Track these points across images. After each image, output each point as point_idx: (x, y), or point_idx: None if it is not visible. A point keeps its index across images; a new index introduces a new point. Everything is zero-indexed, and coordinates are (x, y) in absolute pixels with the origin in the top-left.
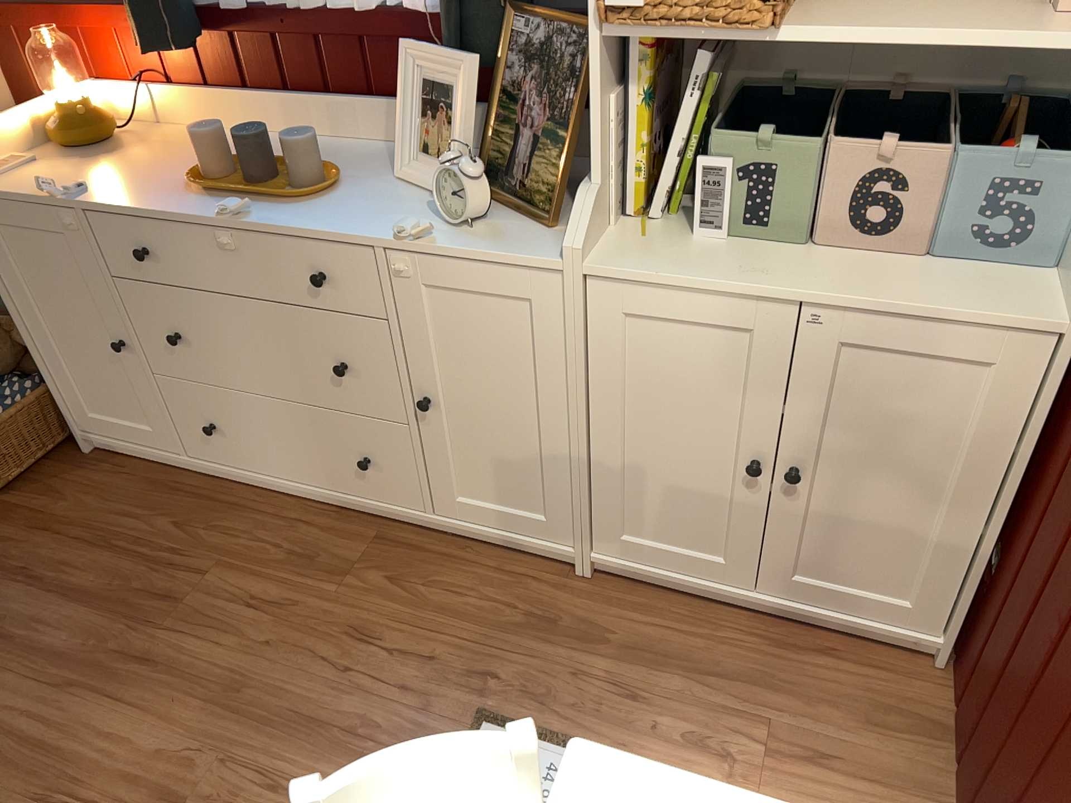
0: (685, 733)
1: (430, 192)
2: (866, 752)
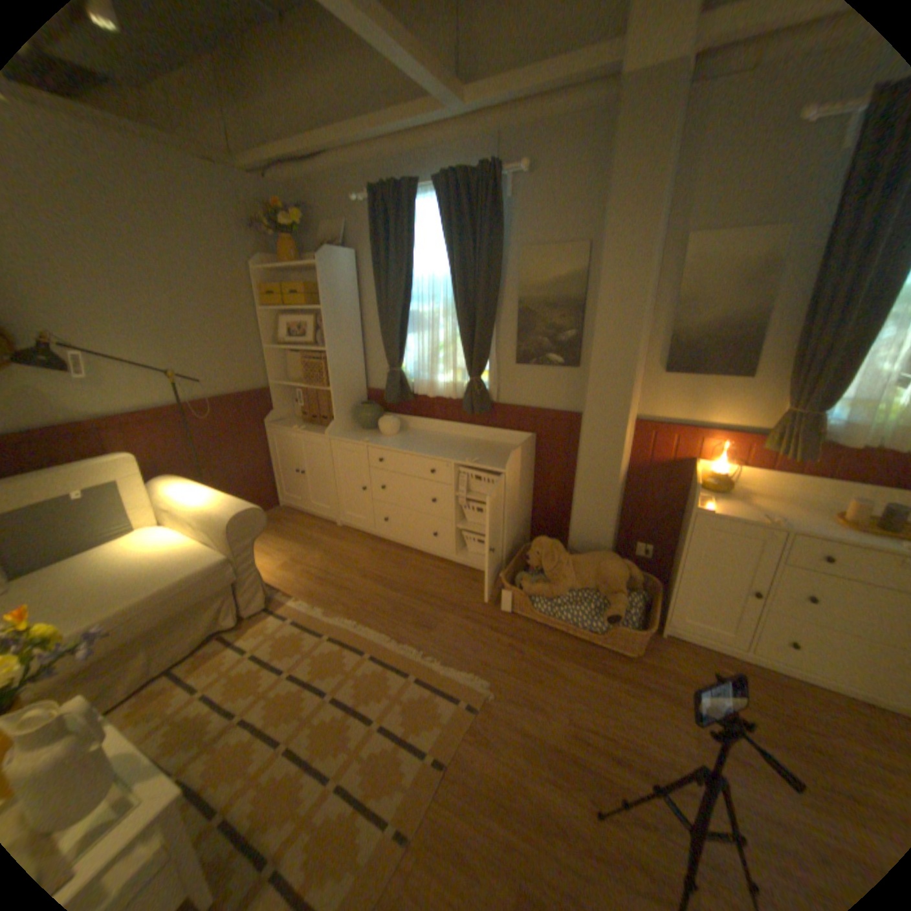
0: None
1: None
2: None
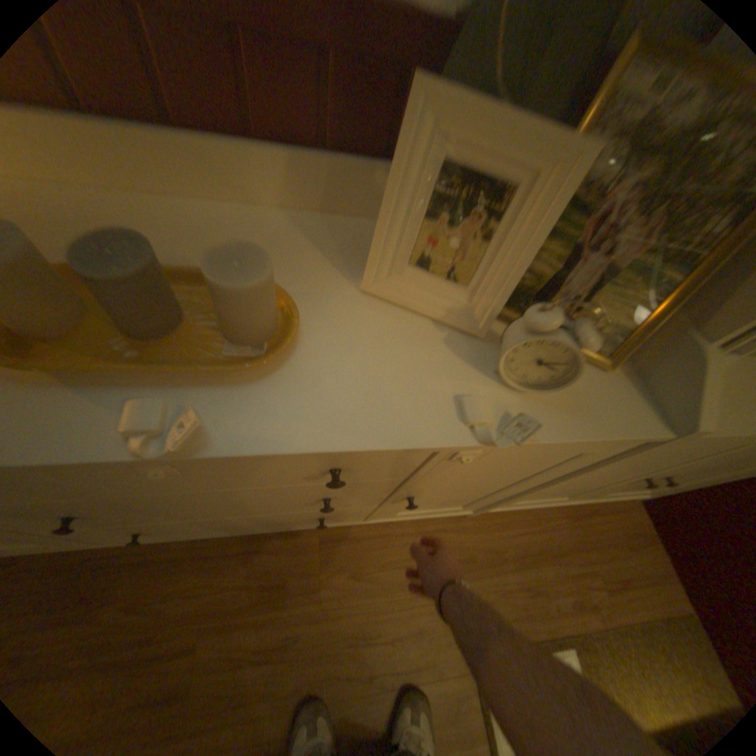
0: (571, 607)
1: (432, 323)
2: (638, 572)
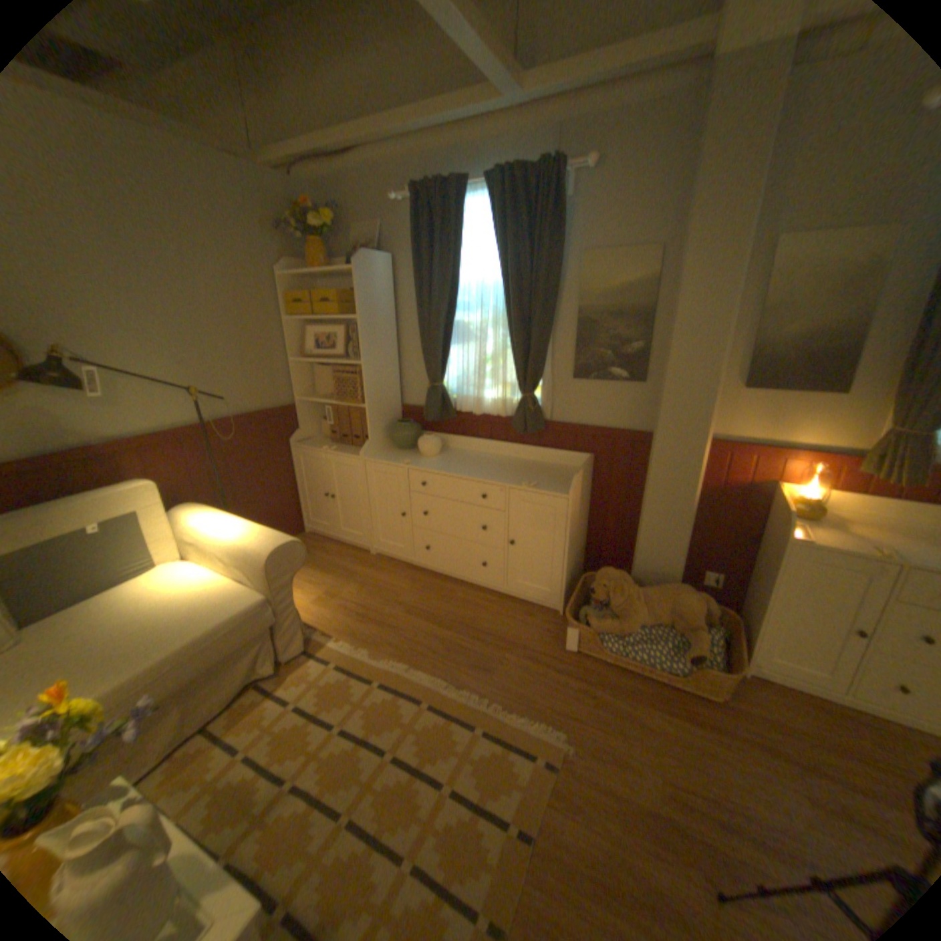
0: None
1: None
2: None
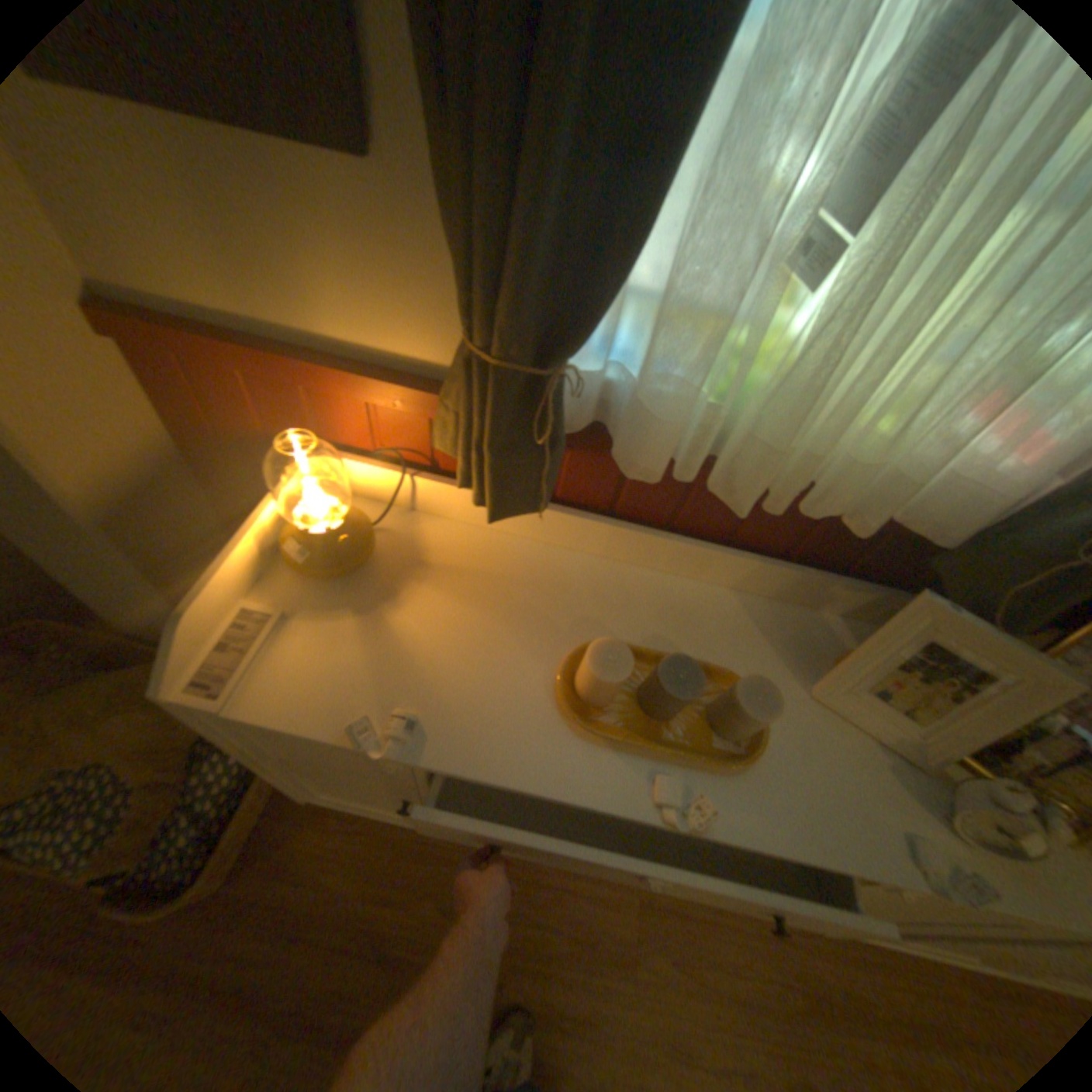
0: None
1: (879, 745)
2: None
